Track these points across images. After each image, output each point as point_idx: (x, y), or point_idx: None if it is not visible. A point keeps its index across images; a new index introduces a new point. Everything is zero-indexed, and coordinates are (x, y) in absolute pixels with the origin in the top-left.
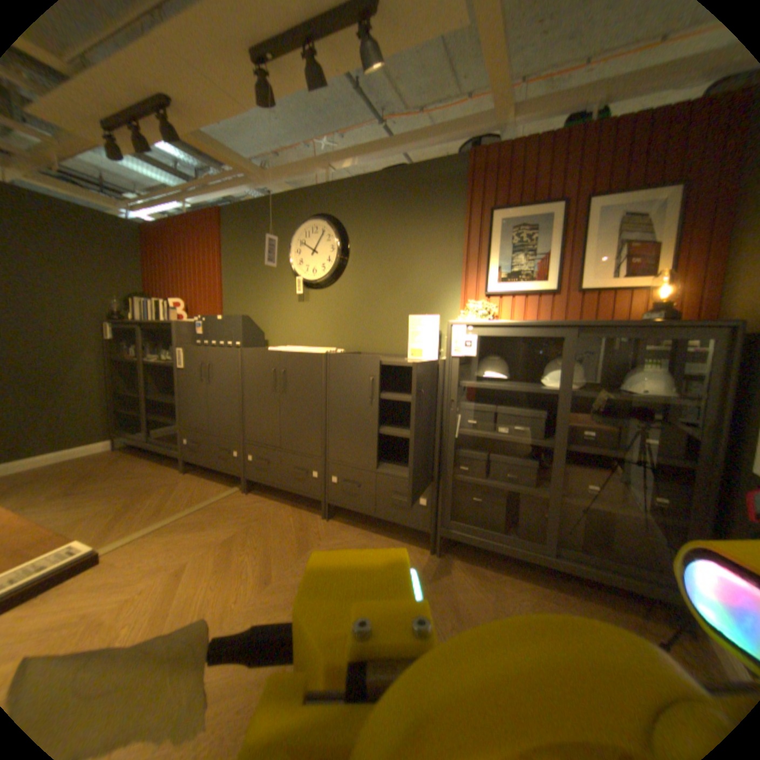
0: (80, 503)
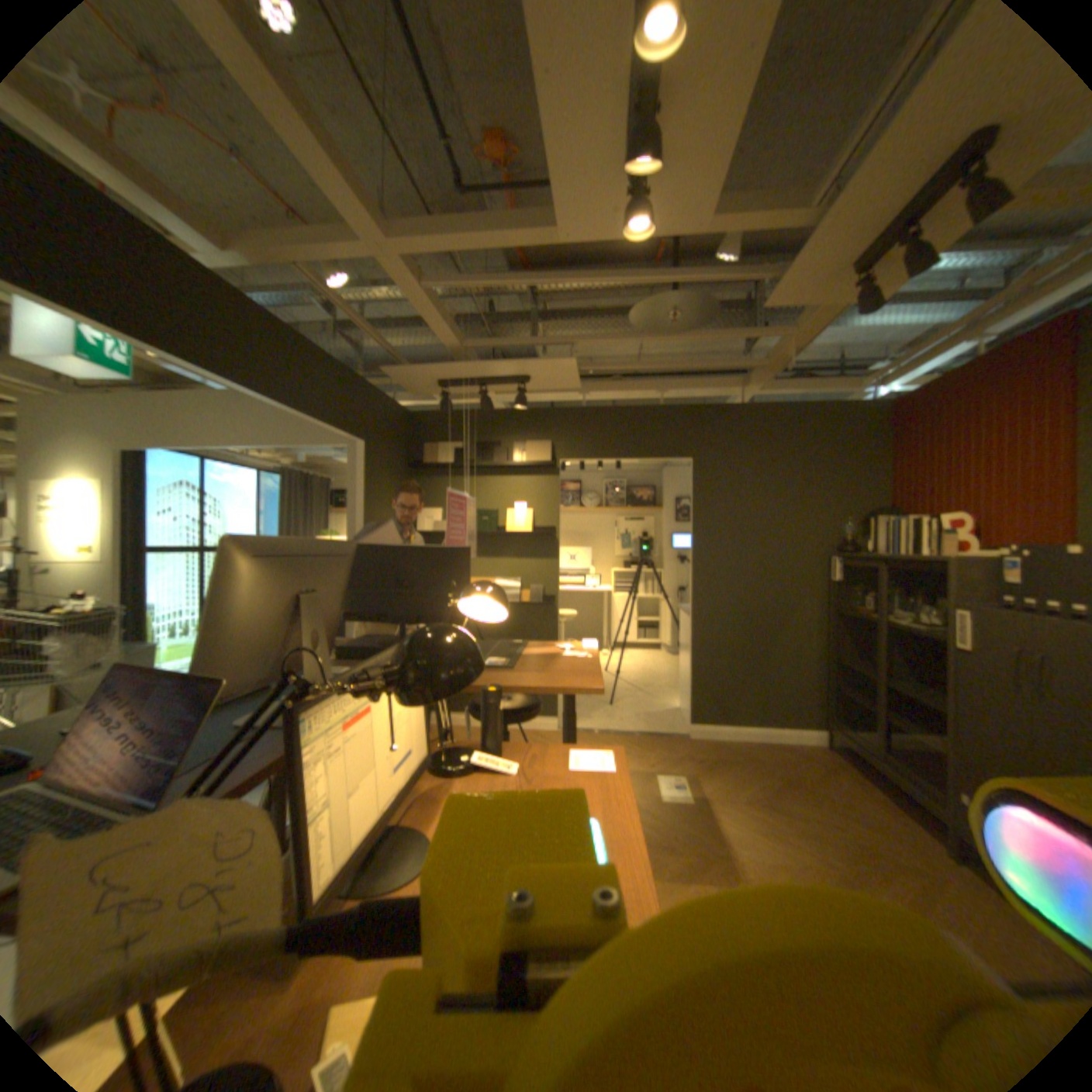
0: (779, 835)
